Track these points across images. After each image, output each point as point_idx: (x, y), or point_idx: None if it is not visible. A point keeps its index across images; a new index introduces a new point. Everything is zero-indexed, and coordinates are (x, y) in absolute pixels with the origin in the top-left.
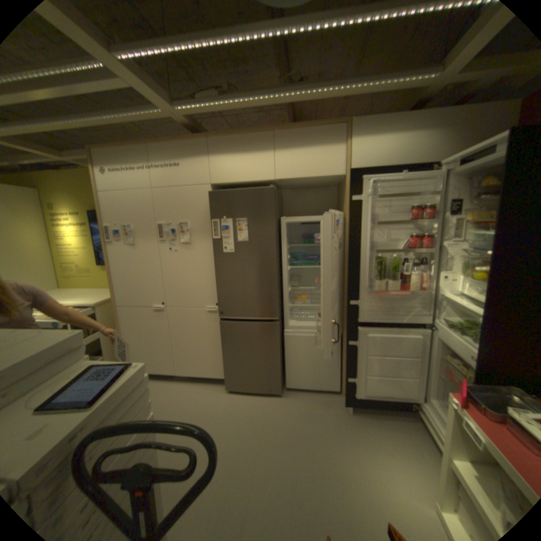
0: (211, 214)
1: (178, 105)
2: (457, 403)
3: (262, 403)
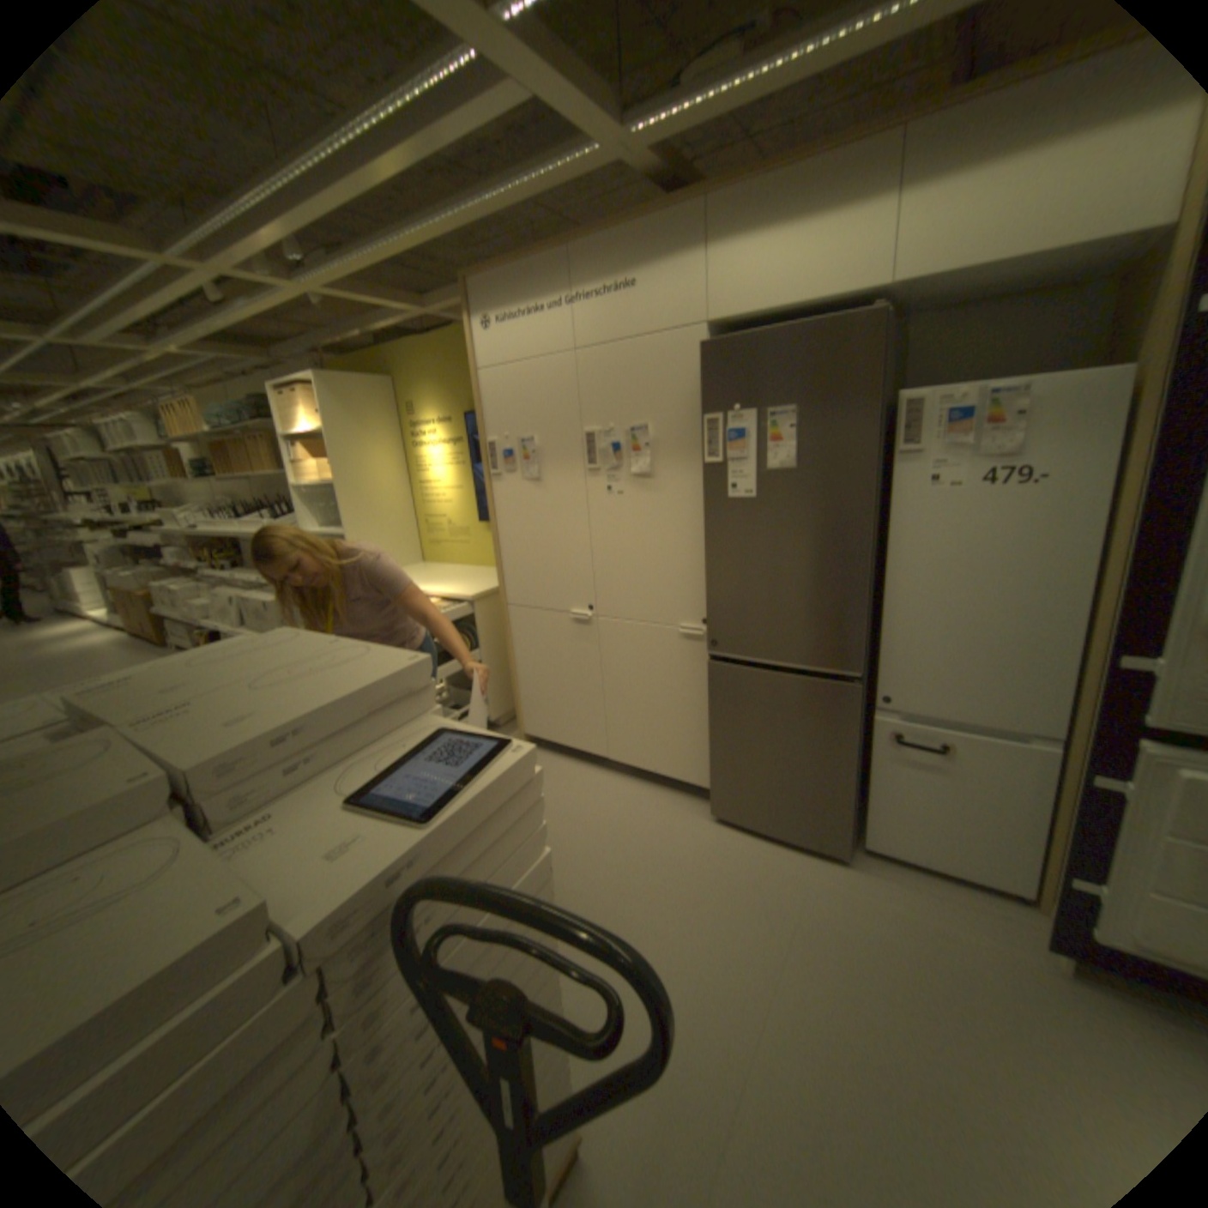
0: (702, 402)
1: (638, 119)
2: None
3: (796, 868)
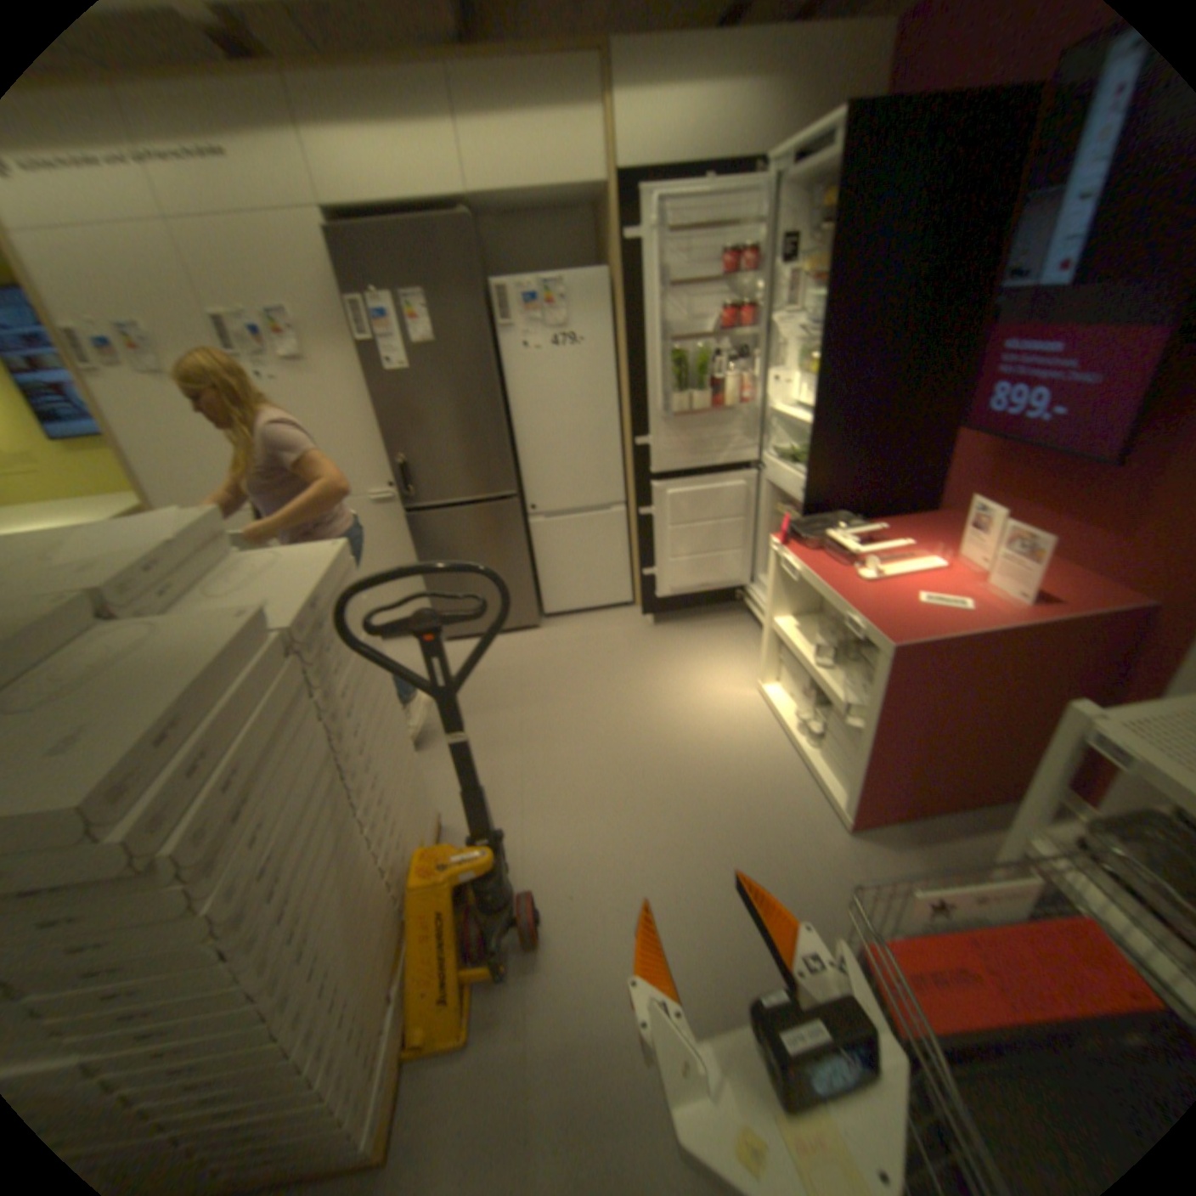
0: (335, 283)
1: None
2: (776, 543)
3: (507, 641)
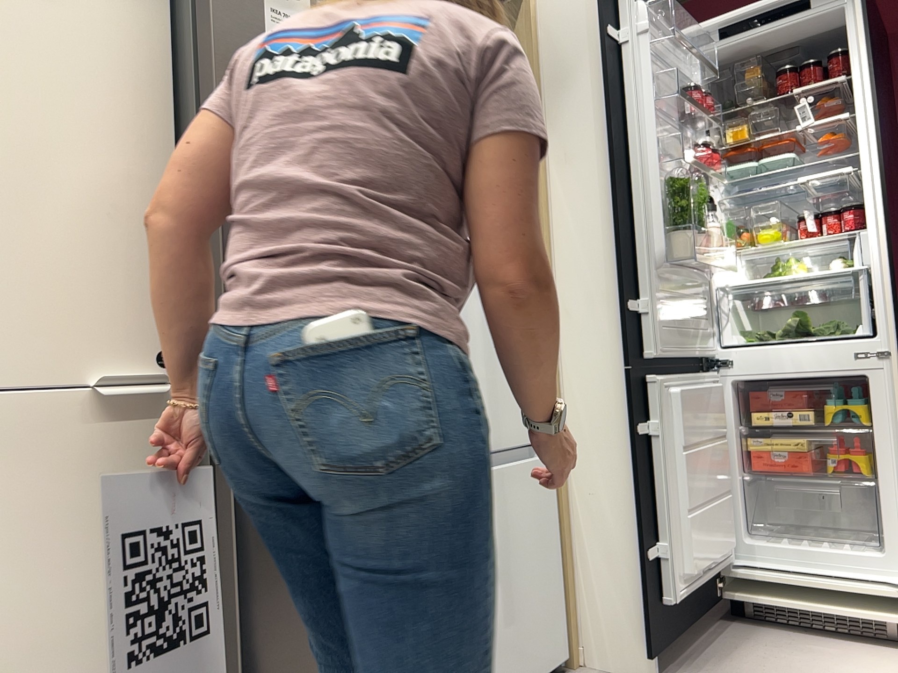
0: None
1: None
2: None
3: None
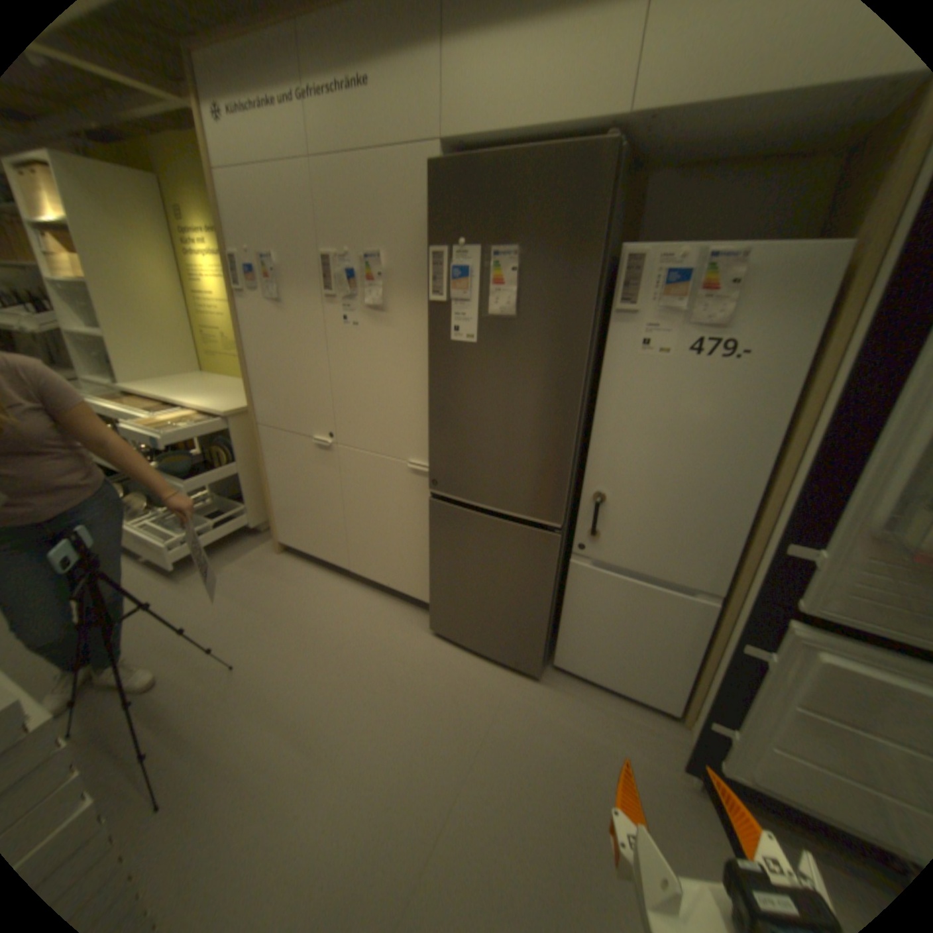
0: (429, 231)
1: None
2: None
3: (494, 682)
